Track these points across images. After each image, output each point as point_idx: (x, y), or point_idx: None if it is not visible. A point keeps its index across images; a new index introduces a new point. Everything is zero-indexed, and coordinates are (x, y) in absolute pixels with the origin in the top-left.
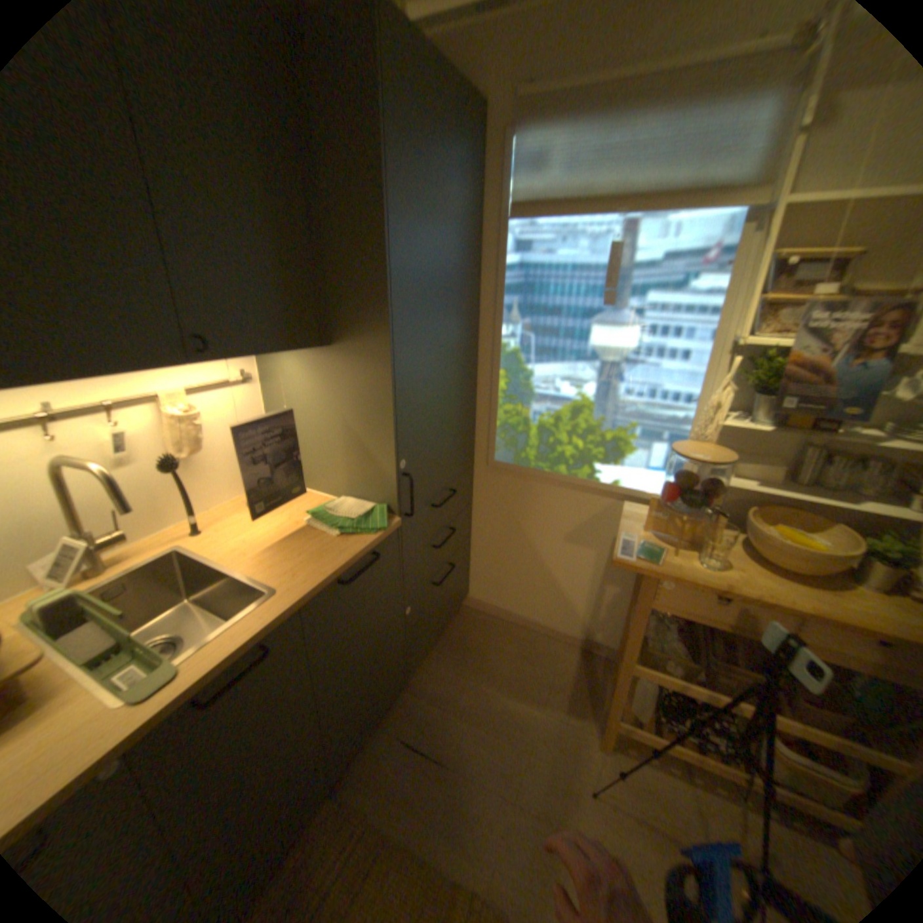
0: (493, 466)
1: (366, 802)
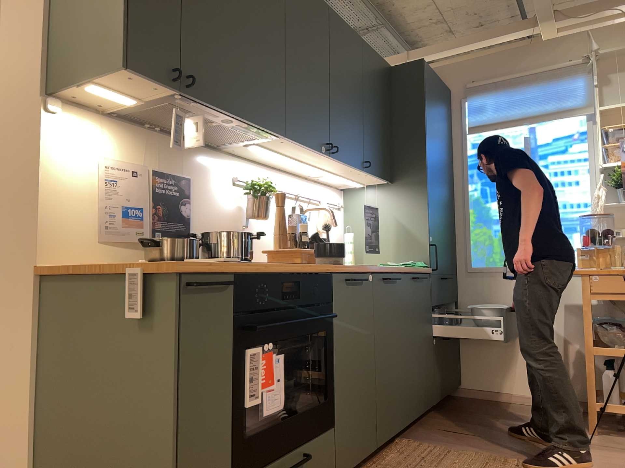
0: (472, 271)
1: (431, 442)
